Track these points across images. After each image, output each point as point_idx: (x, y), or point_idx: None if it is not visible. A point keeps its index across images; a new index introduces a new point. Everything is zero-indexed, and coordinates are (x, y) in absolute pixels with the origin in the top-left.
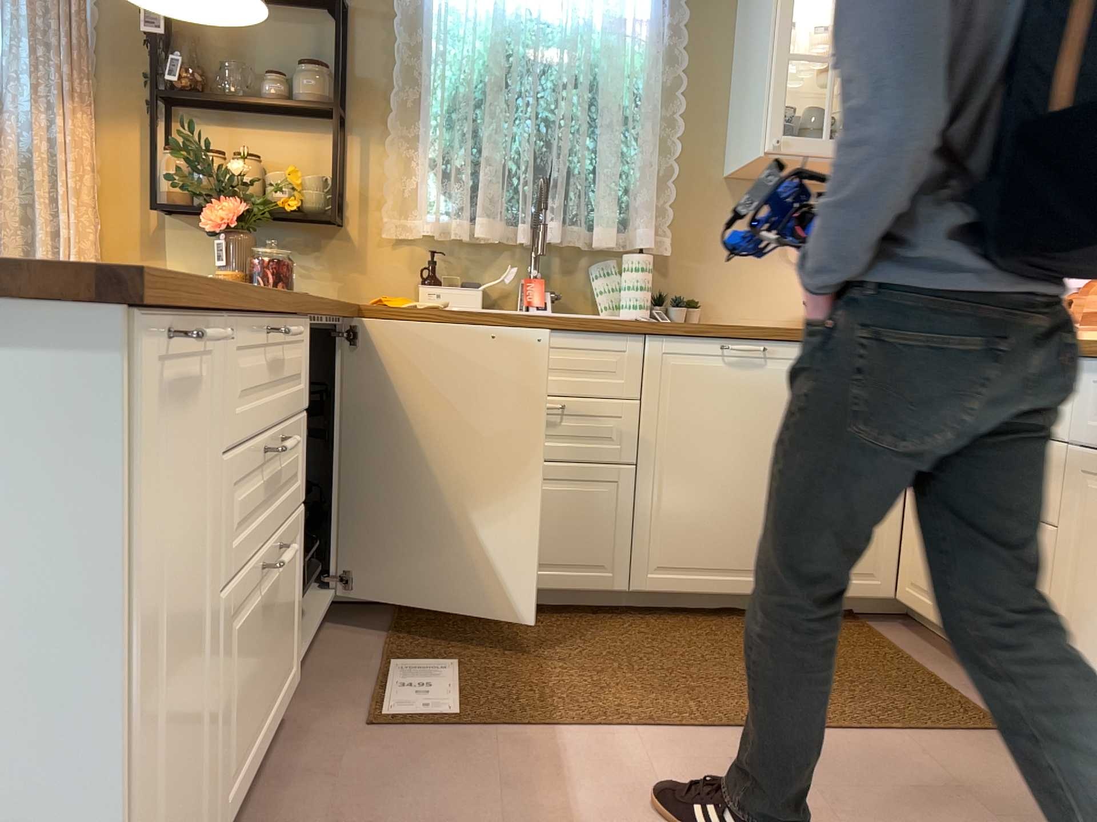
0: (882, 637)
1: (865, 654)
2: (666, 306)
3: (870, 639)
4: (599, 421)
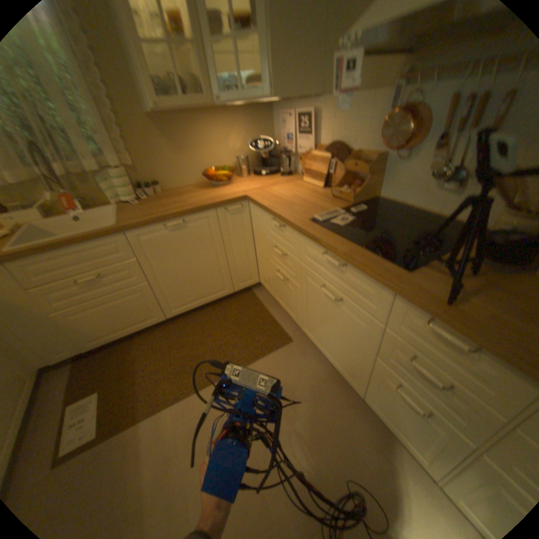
0: (257, 298)
1: (251, 312)
2: (142, 186)
3: (253, 301)
4: (120, 273)
